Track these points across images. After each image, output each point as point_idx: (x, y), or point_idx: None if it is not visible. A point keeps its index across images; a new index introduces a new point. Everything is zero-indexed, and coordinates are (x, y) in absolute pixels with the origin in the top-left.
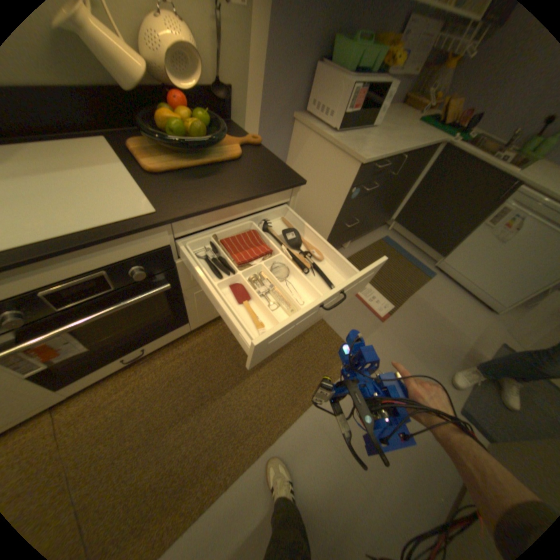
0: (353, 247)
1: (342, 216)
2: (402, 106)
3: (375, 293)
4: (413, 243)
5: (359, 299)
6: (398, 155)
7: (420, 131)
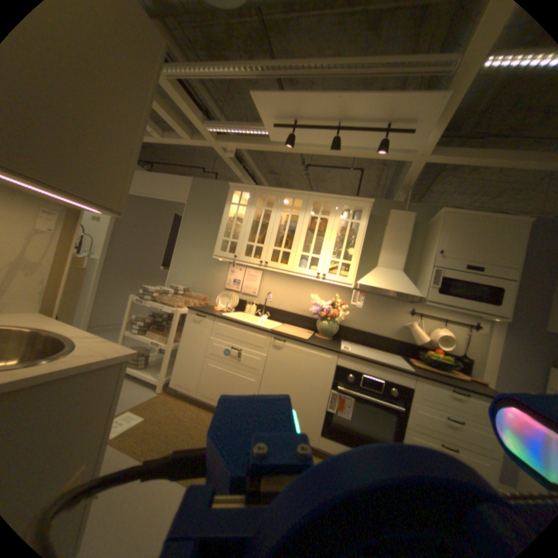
0: None
1: None
2: None
3: None
4: None
5: None
6: None
7: None
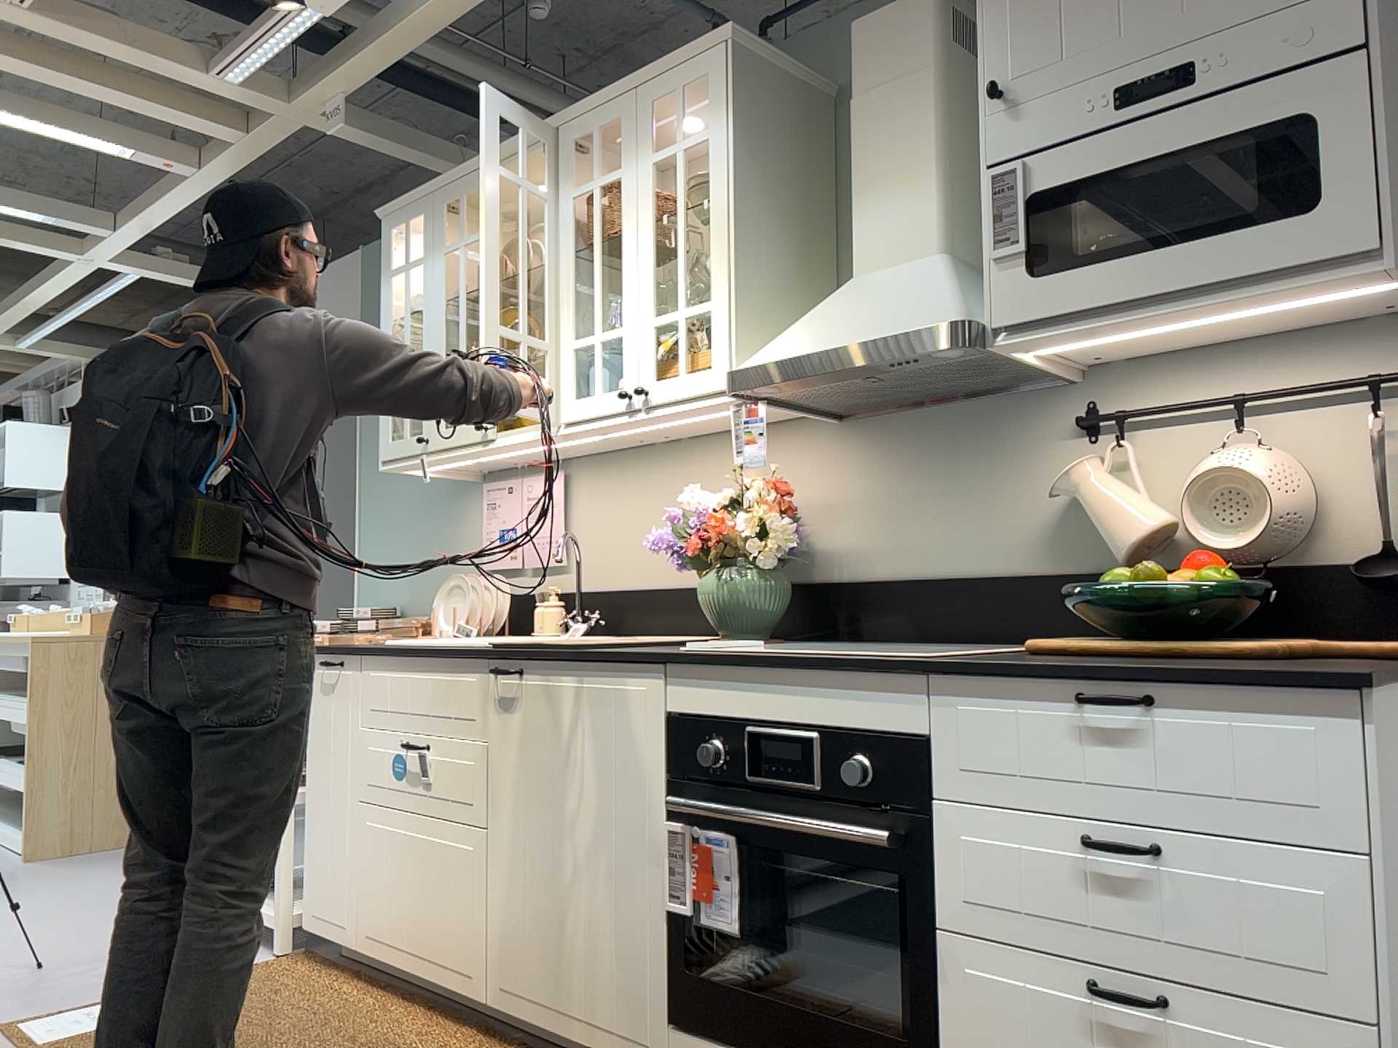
0: None
1: None
2: None
3: None
4: None
5: None
6: None
7: None
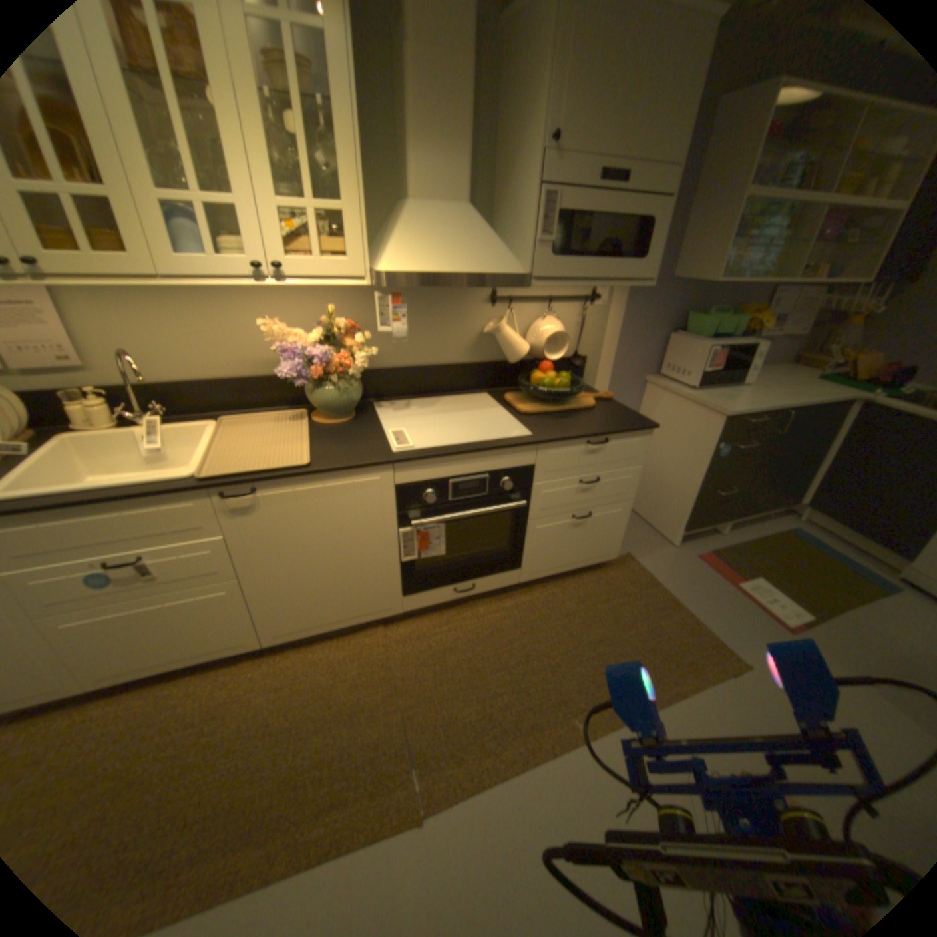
0: (738, 536)
1: (710, 479)
2: (794, 366)
3: (780, 597)
4: (850, 543)
5: (750, 600)
6: (781, 412)
7: (817, 390)
